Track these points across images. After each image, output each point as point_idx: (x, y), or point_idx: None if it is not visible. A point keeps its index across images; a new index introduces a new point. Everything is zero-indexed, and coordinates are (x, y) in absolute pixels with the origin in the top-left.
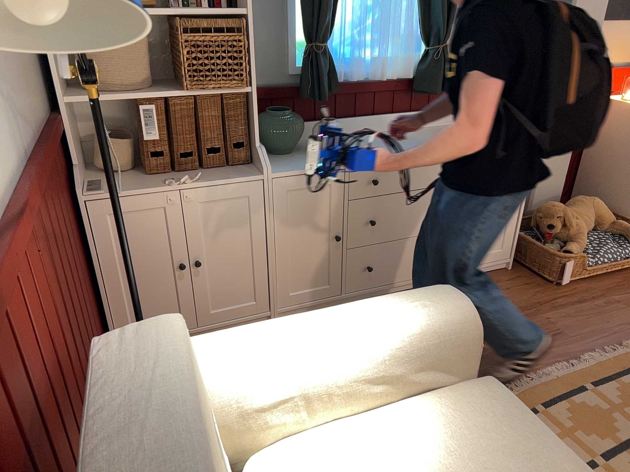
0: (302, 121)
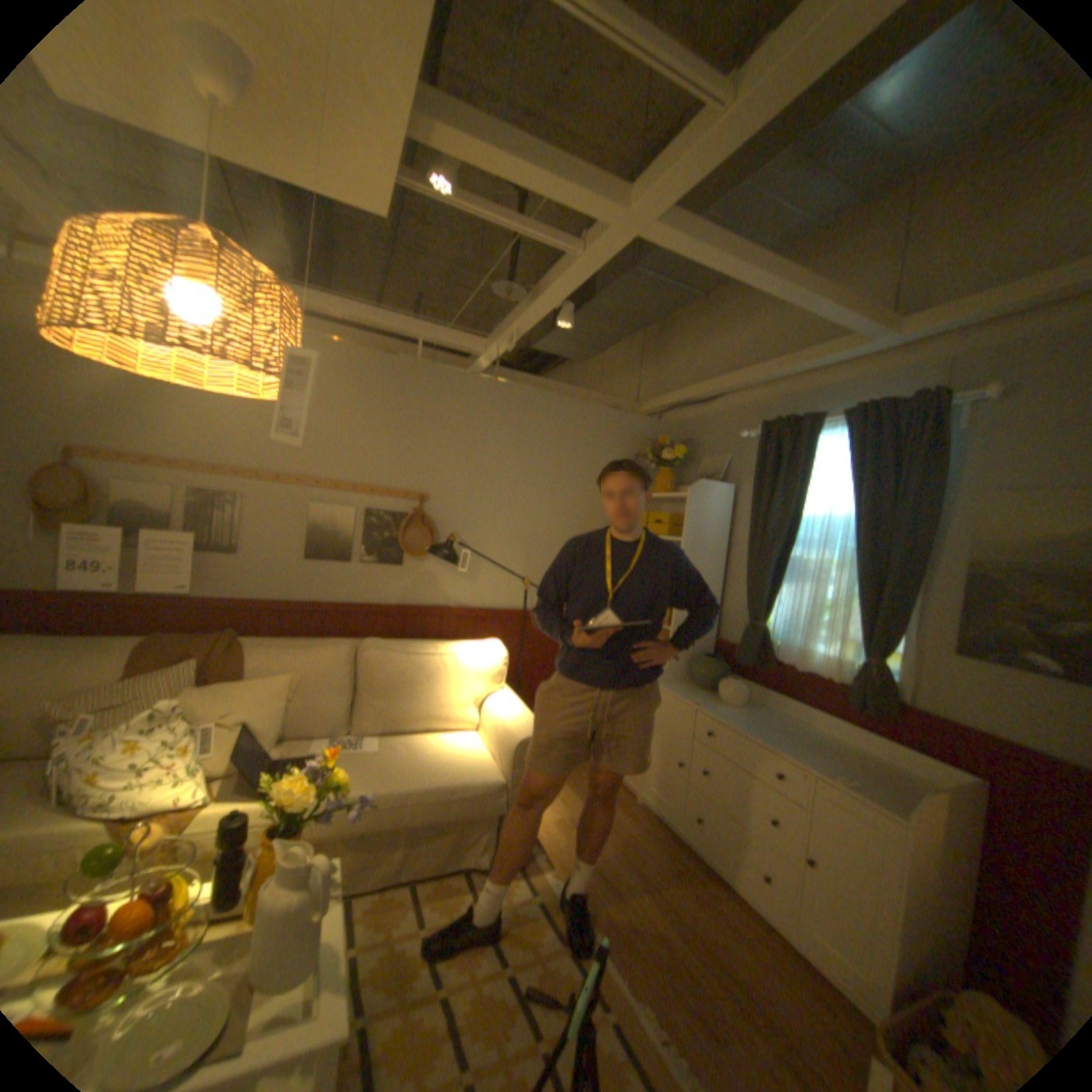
0: (717, 671)
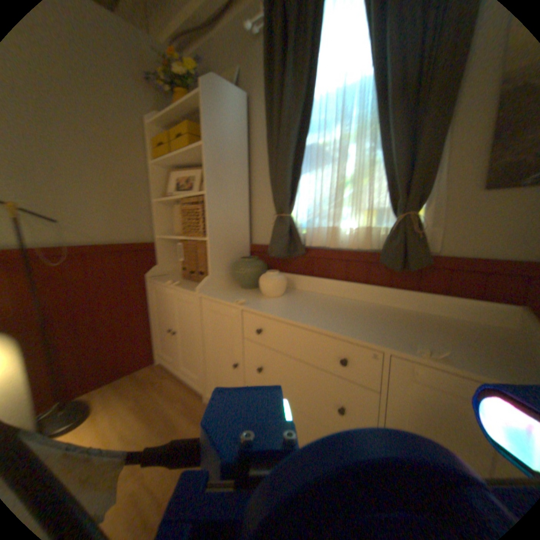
0: (256, 269)
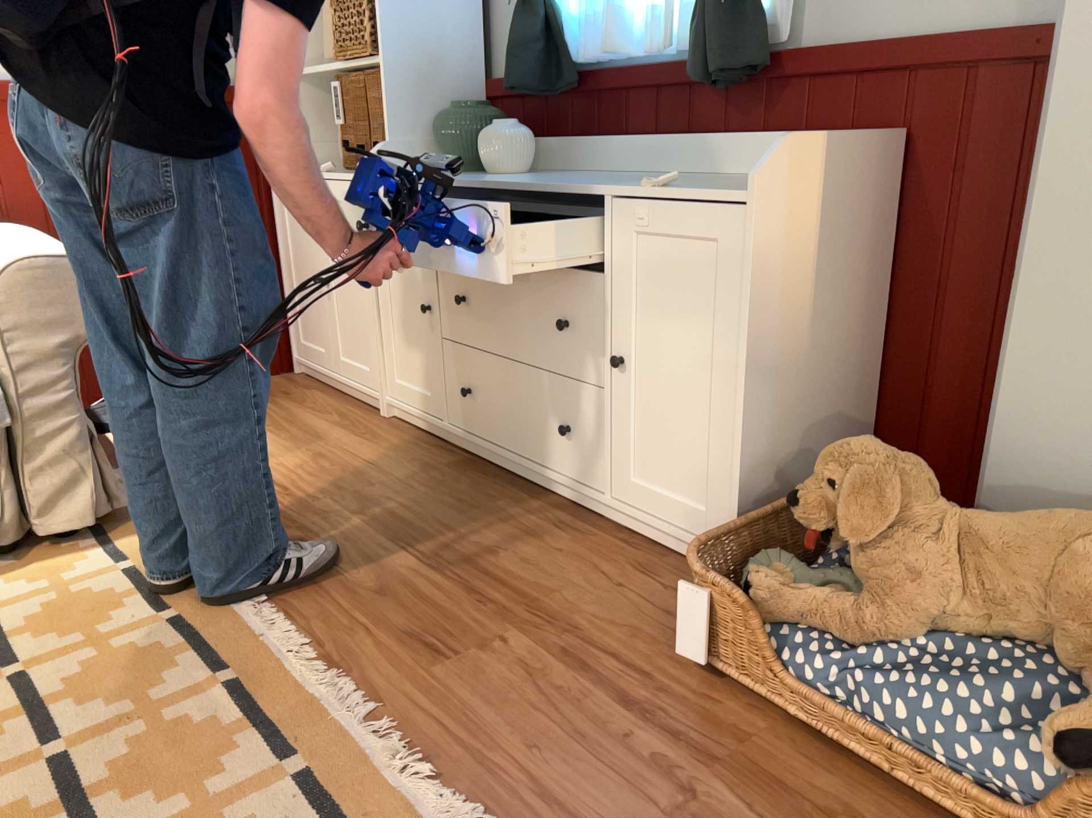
0: (476, 123)
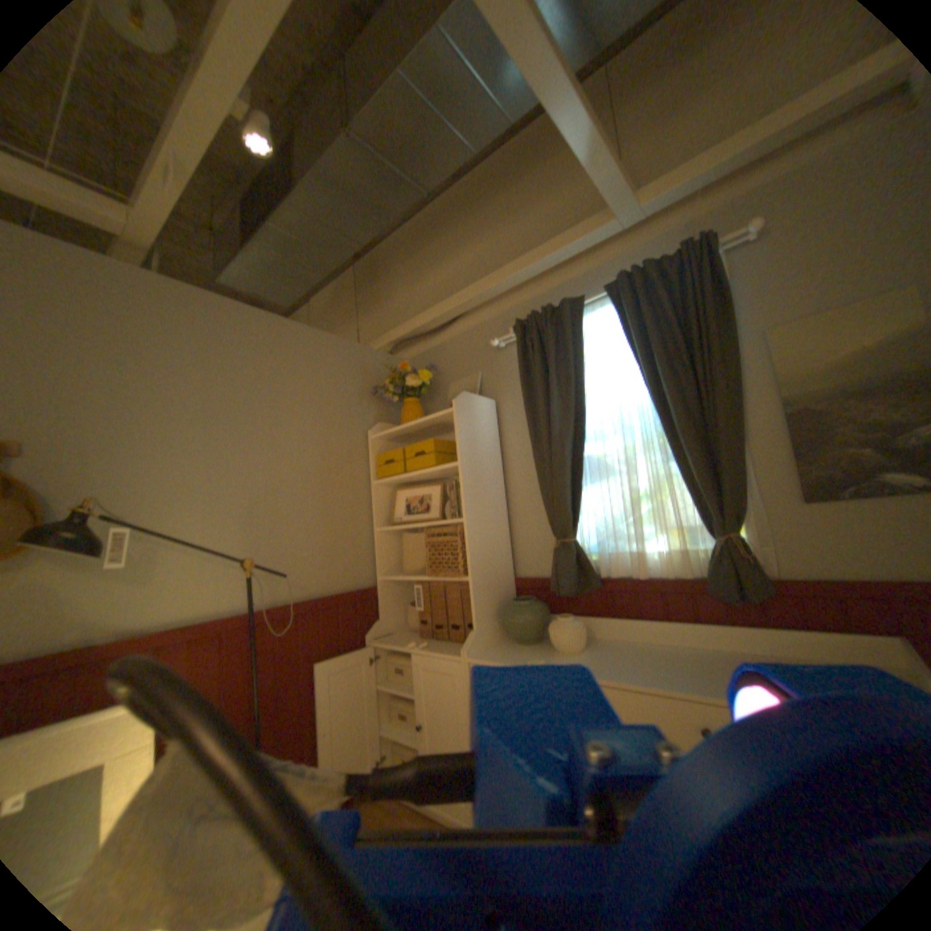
0: (539, 613)
